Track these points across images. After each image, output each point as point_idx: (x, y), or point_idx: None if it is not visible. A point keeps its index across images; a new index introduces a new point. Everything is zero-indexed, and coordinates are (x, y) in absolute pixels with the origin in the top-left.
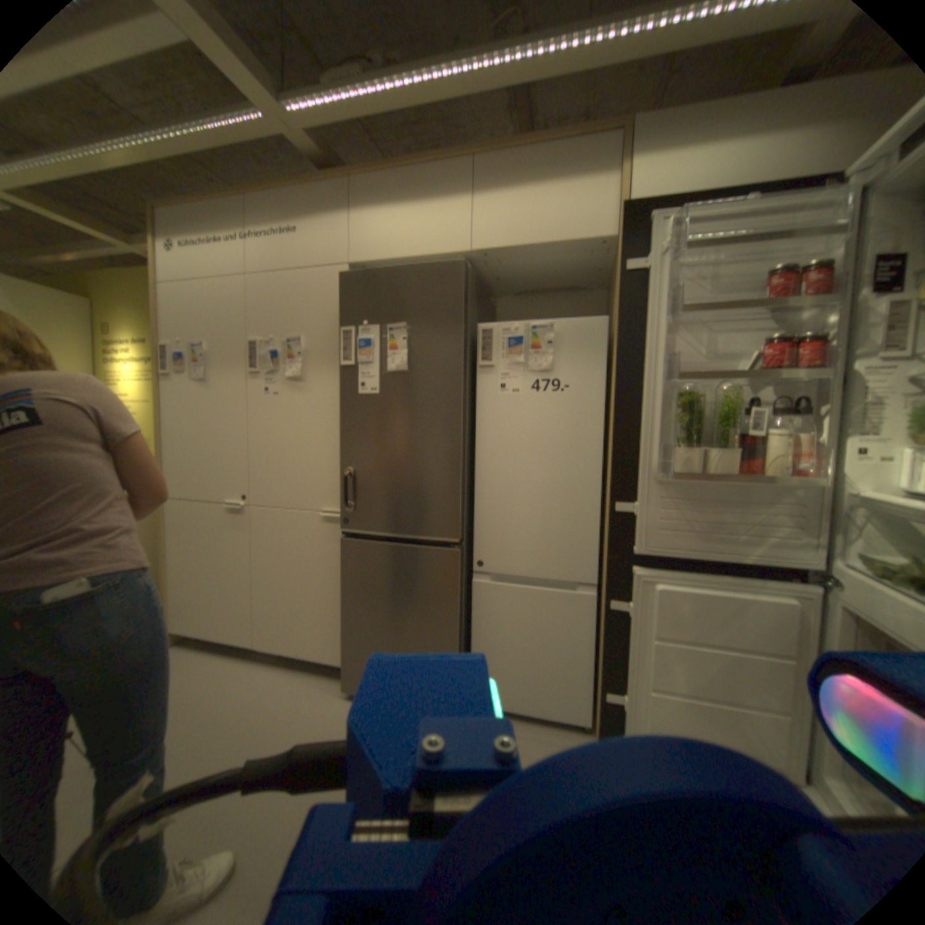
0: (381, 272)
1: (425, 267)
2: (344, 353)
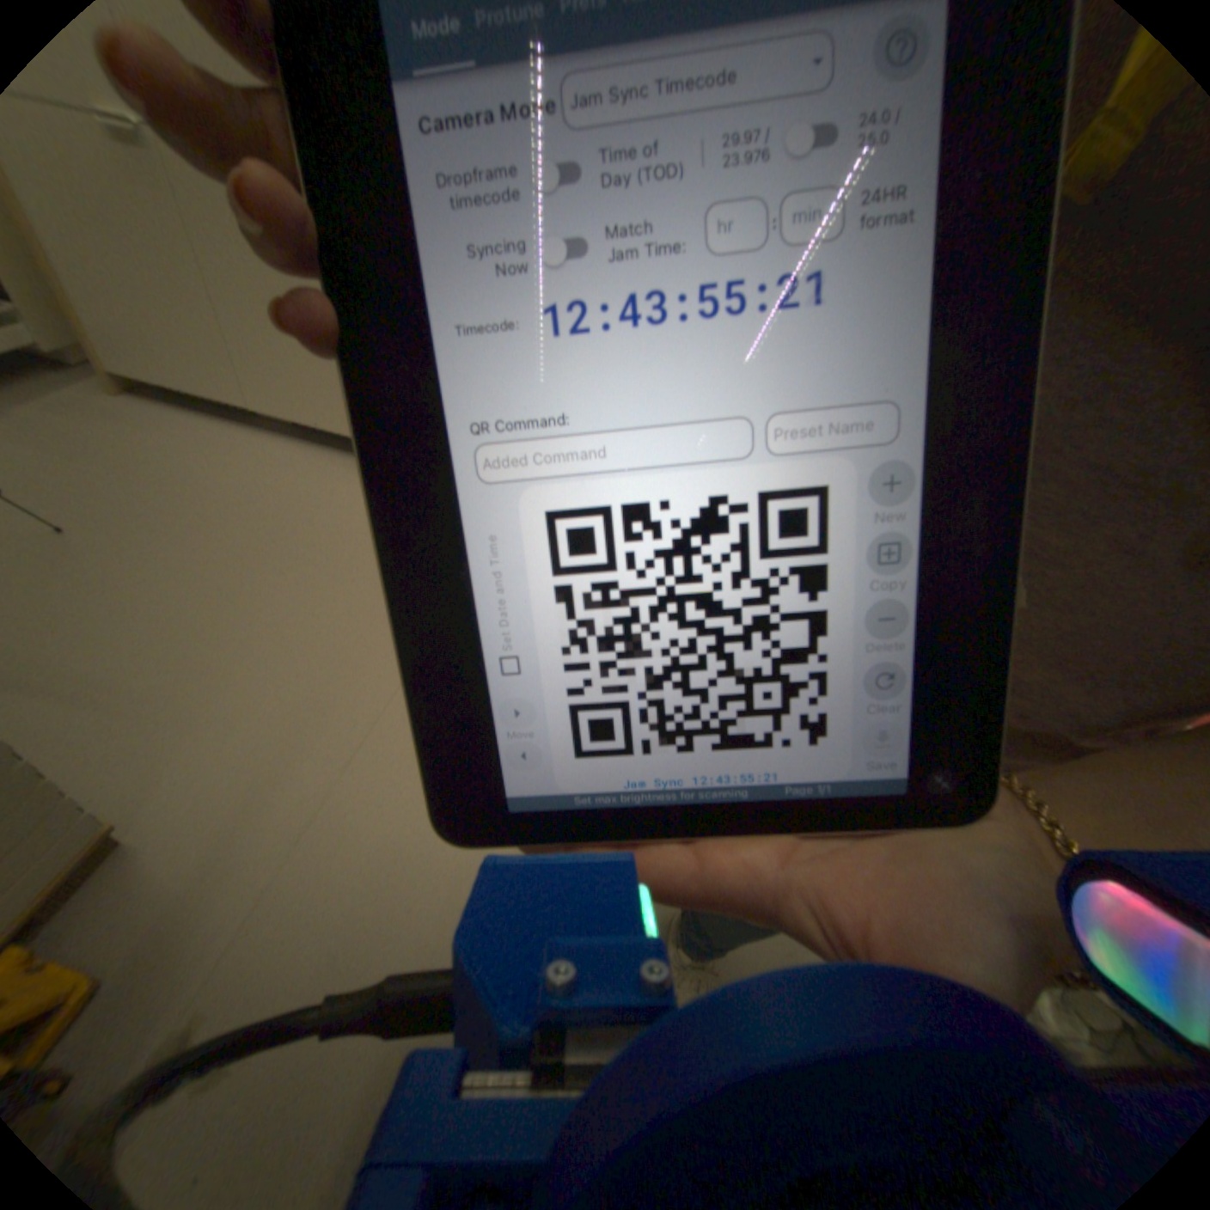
0: None
1: None
2: None
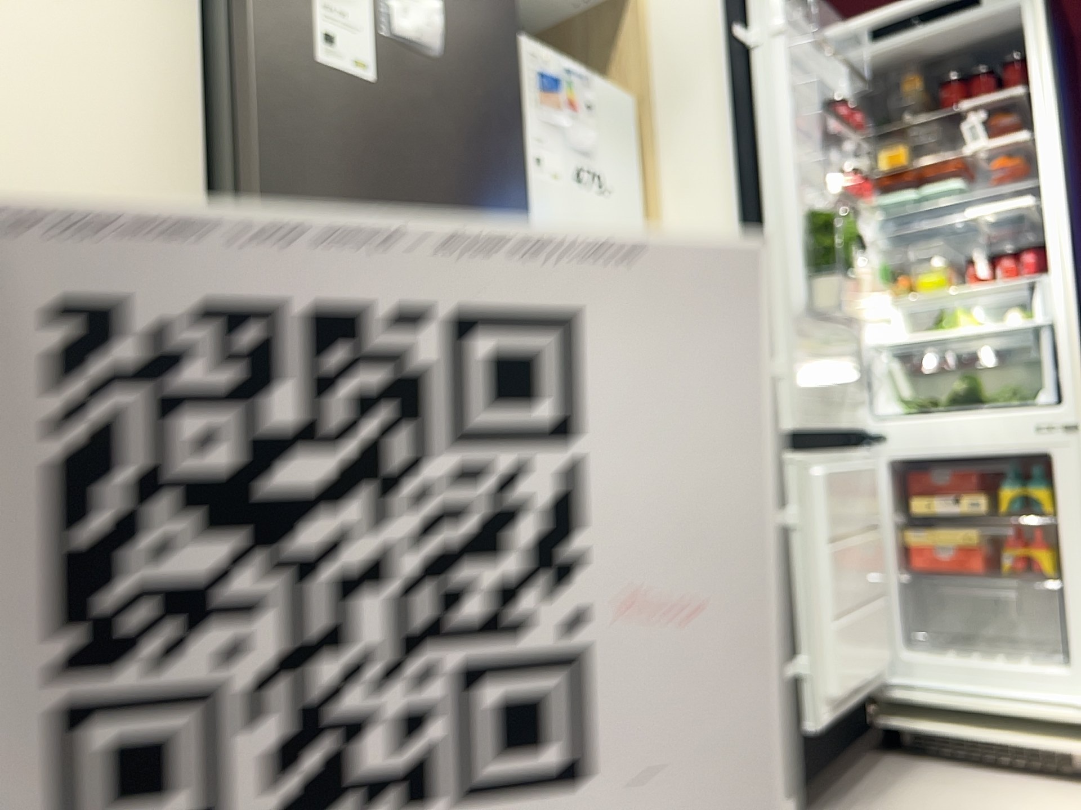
0: None
1: None
2: None
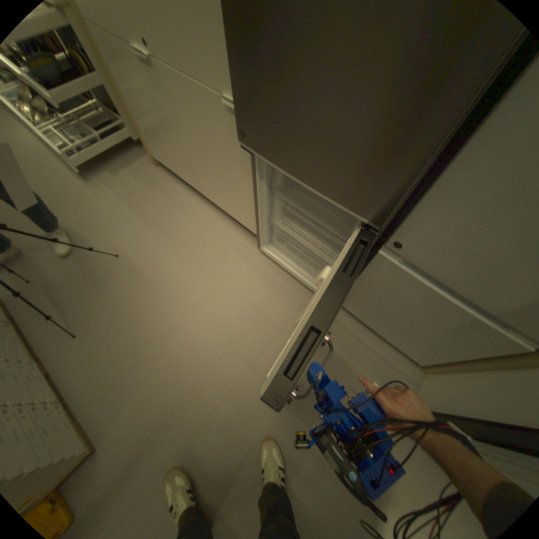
0: None
1: None
2: None
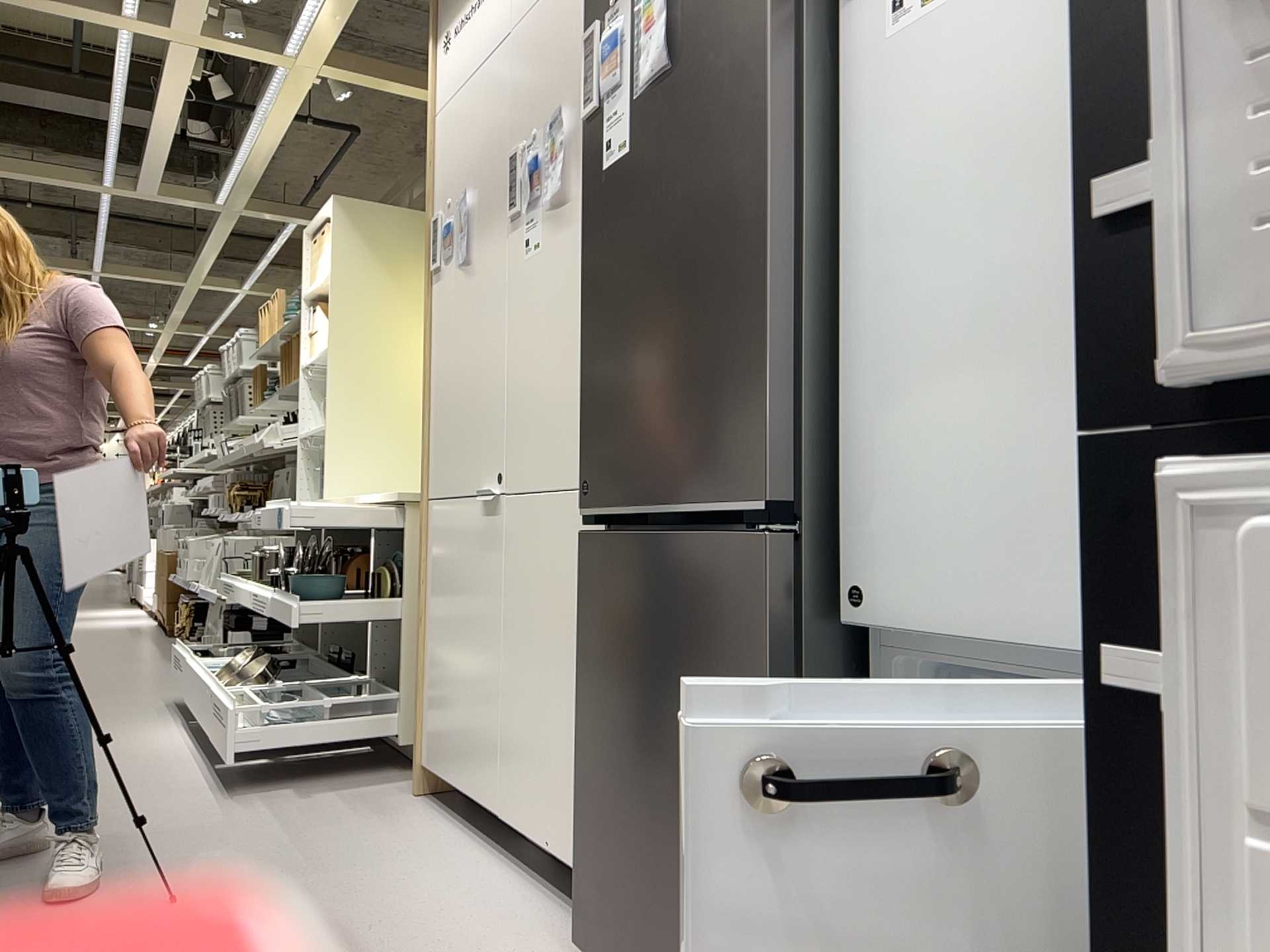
0: None
1: None
2: (586, 88)
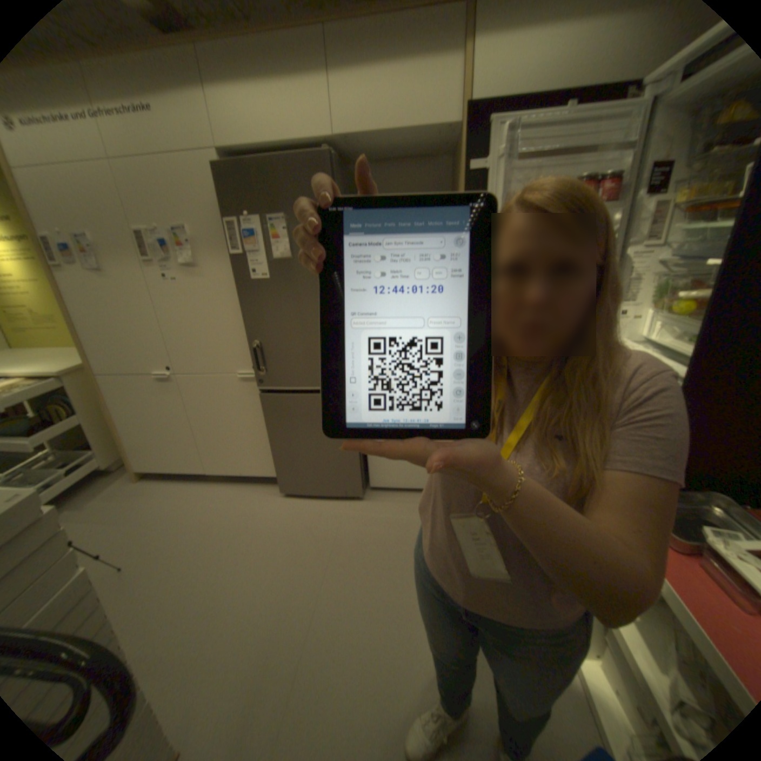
0: (252, 162)
1: (293, 157)
2: (232, 243)
